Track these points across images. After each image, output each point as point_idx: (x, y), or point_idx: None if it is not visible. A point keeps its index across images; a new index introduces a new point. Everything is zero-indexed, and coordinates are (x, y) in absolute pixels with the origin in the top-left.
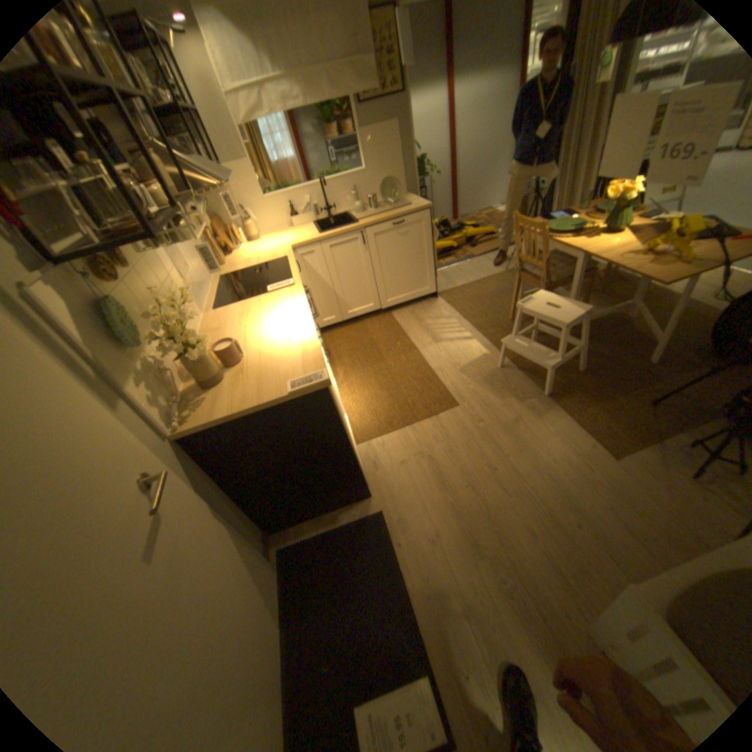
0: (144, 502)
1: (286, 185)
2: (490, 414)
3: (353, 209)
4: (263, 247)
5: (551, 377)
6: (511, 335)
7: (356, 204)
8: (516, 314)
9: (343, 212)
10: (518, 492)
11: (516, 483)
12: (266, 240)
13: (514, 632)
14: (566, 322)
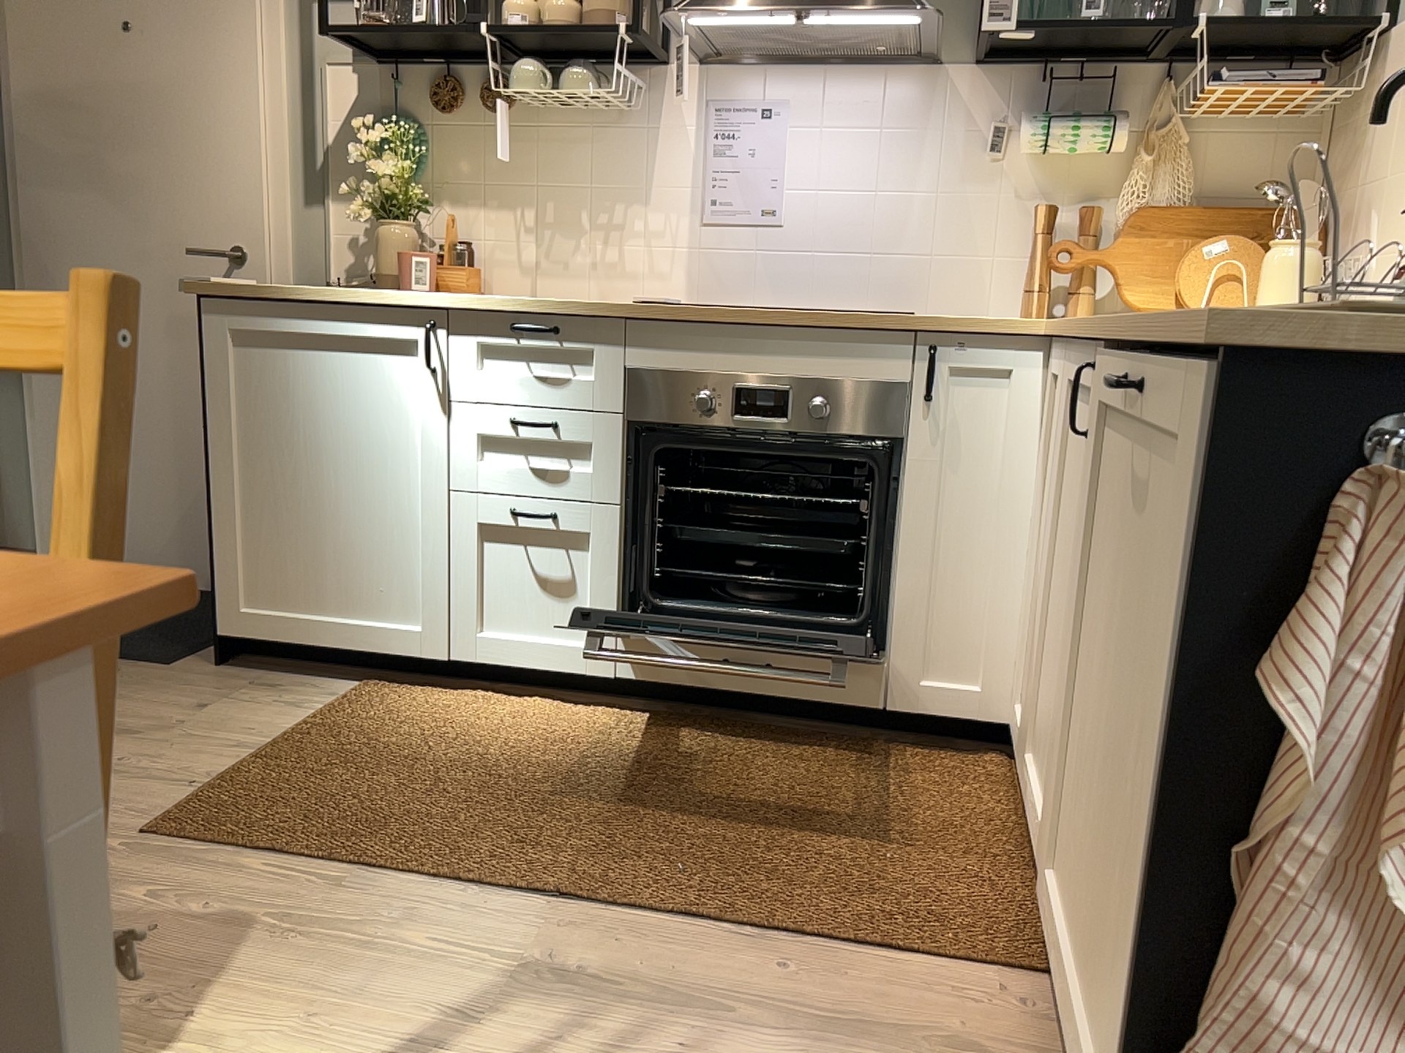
0: (220, 262)
1: None
2: None
3: None
4: None
5: None
6: None
7: None
8: None
9: None
10: None
11: None
12: None
13: None
14: None
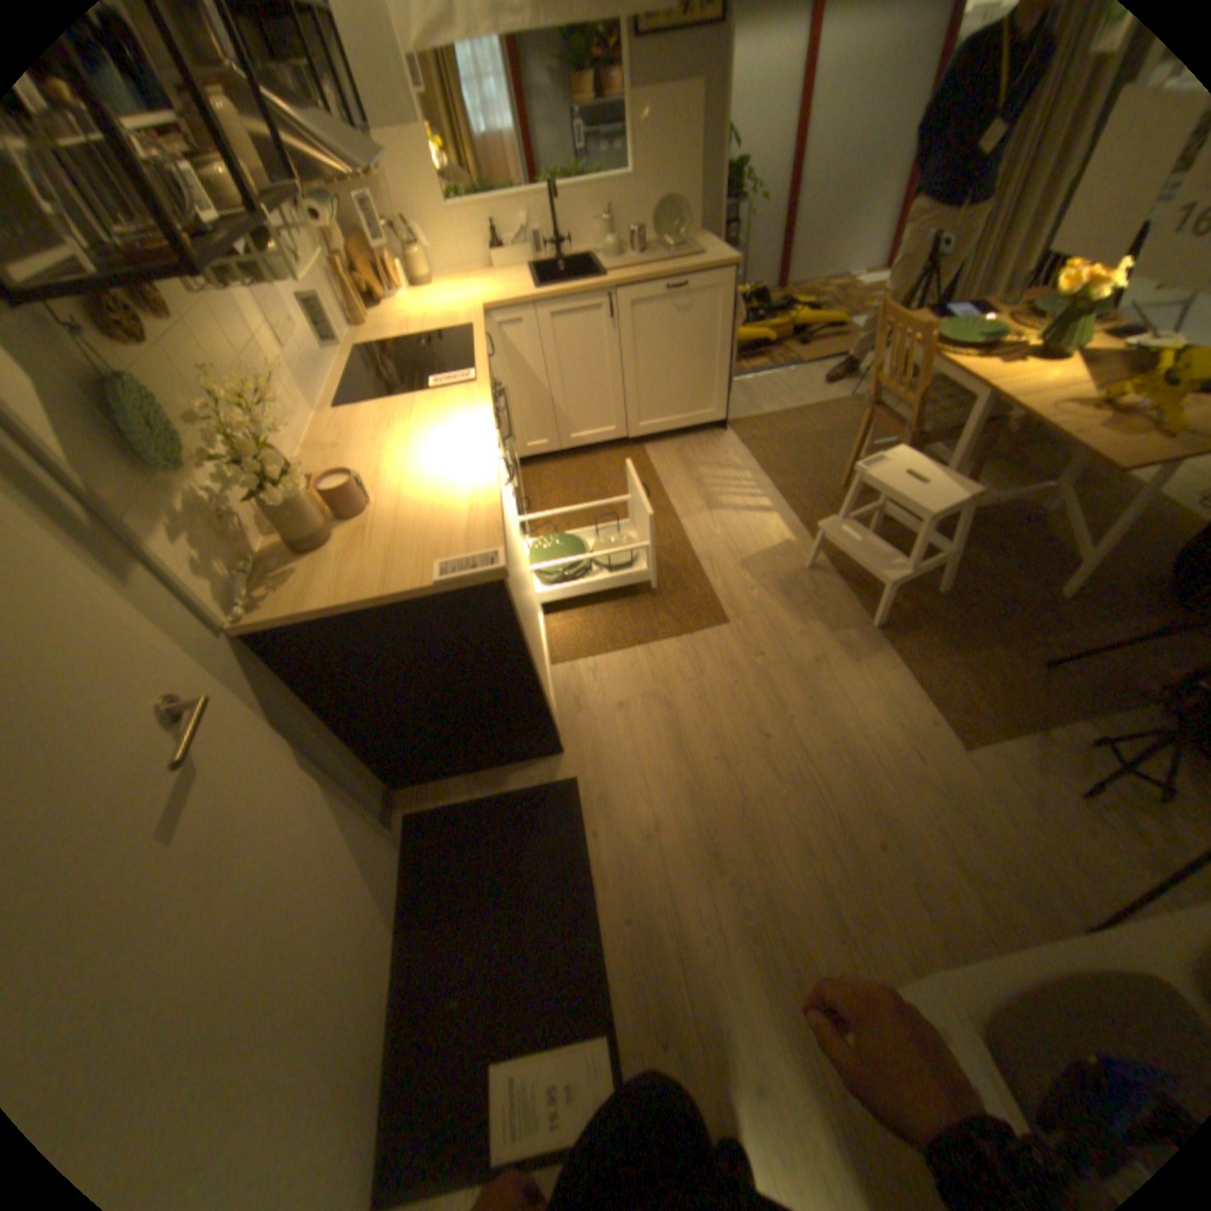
0: (165, 744)
1: (486, 187)
2: (778, 645)
3: (601, 248)
4: (435, 300)
5: (889, 596)
6: (837, 513)
7: (609, 239)
8: (854, 478)
9: (583, 252)
10: (798, 778)
11: (797, 764)
12: (441, 287)
13: (749, 991)
14: (935, 506)
